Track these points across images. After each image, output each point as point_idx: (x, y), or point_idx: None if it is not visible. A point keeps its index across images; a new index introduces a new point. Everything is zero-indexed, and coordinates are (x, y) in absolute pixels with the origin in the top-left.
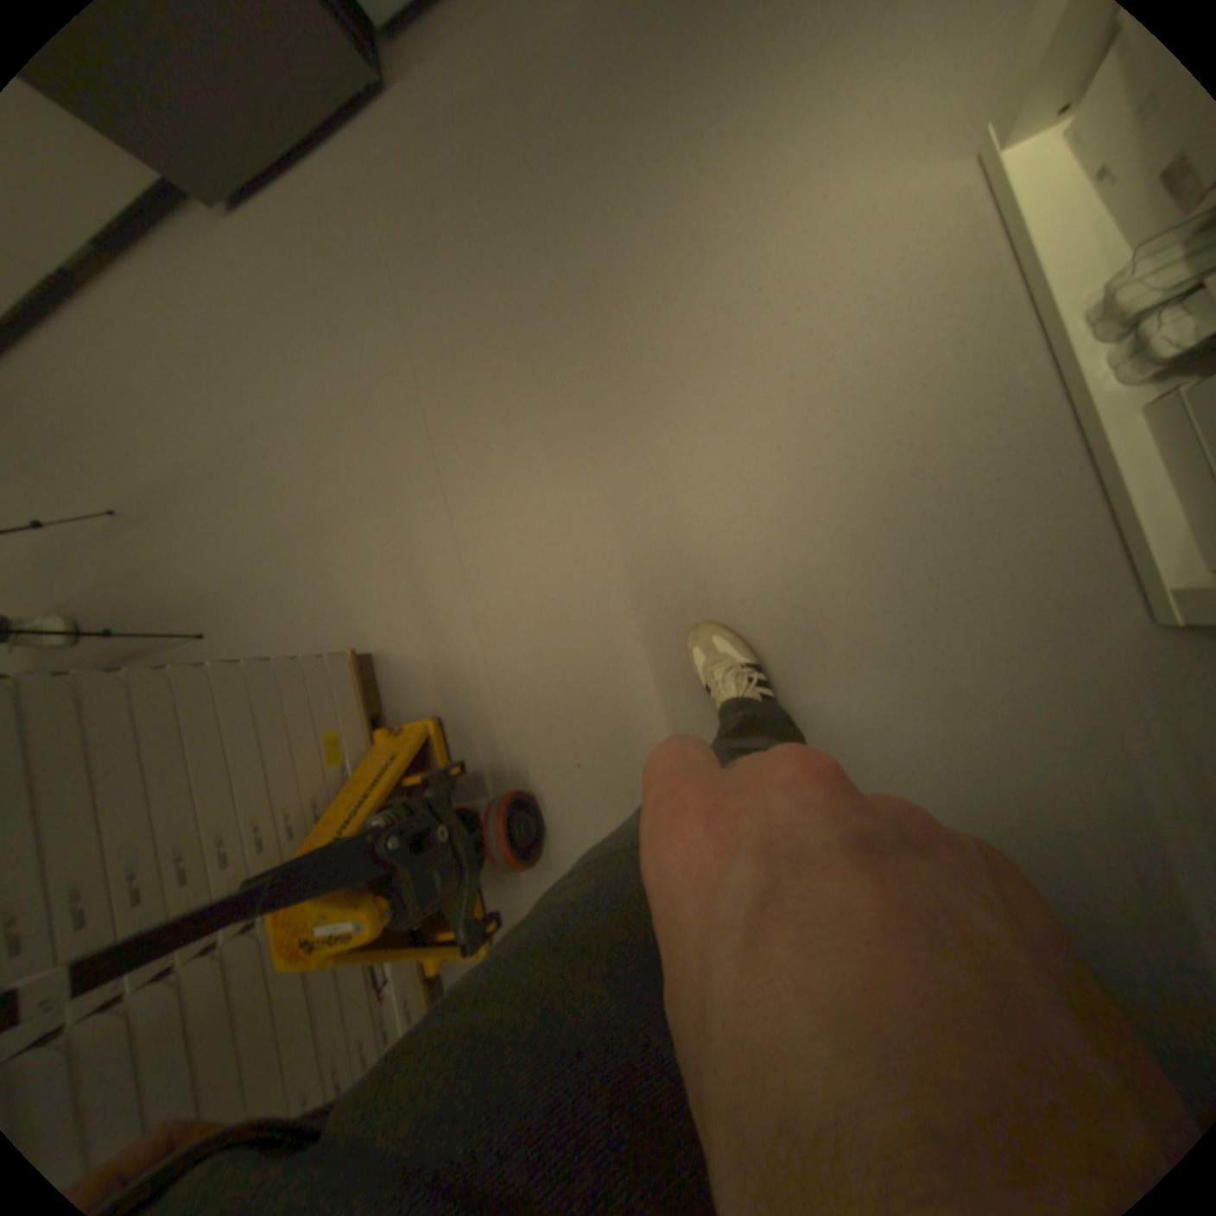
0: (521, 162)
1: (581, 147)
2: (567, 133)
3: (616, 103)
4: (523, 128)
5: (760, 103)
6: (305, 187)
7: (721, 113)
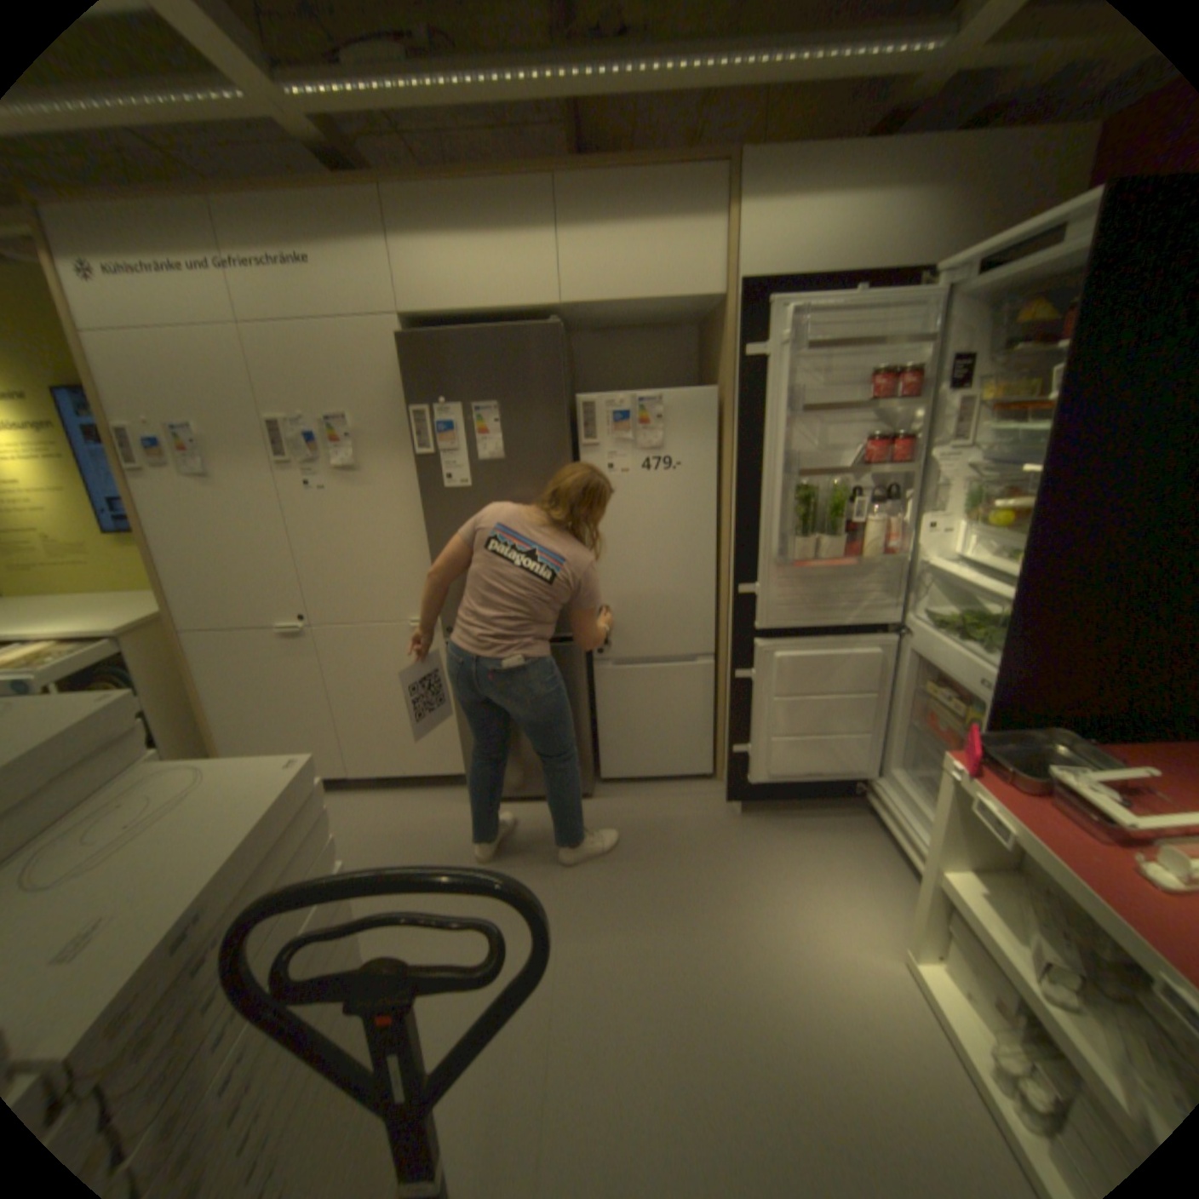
0: (659, 862)
1: (694, 871)
2: (687, 862)
3: (715, 862)
4: (663, 849)
5: (790, 897)
6: (527, 815)
7: (770, 891)
